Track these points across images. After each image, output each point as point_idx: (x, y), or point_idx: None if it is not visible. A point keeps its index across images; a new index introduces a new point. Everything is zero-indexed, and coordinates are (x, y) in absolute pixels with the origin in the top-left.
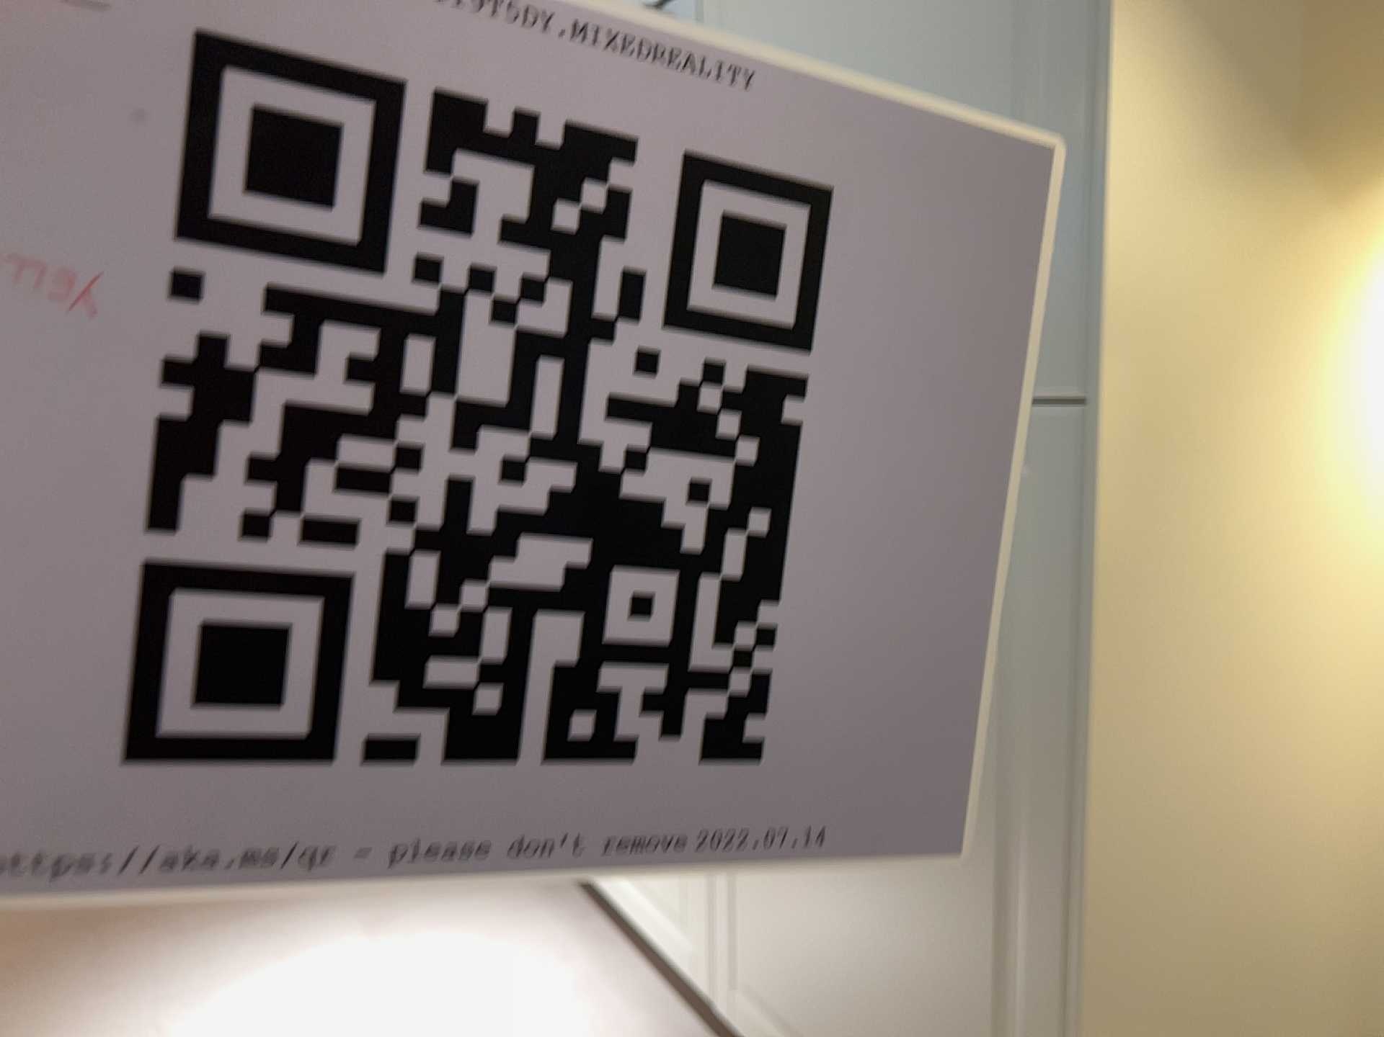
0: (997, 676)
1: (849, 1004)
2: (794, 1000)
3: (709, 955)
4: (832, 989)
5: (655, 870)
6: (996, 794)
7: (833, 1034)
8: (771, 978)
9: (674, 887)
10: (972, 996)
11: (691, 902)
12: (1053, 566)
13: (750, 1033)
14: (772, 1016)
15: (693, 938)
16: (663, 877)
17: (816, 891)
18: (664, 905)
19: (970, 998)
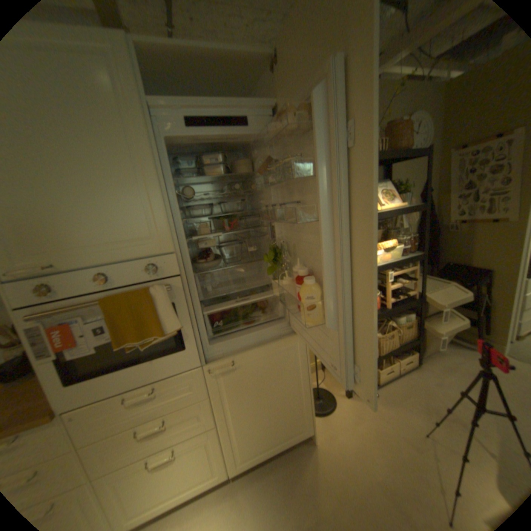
0: (290, 370)
1: (267, 436)
2: (252, 450)
3: (219, 473)
4: (262, 439)
5: (189, 481)
6: (292, 384)
7: (263, 445)
8: (244, 454)
9: (200, 475)
10: (291, 411)
11: (209, 471)
12: (297, 353)
13: (238, 470)
14: (245, 460)
15: (211, 477)
16: (194, 479)
17: (256, 428)
18: (196, 484)
19: (291, 411)
